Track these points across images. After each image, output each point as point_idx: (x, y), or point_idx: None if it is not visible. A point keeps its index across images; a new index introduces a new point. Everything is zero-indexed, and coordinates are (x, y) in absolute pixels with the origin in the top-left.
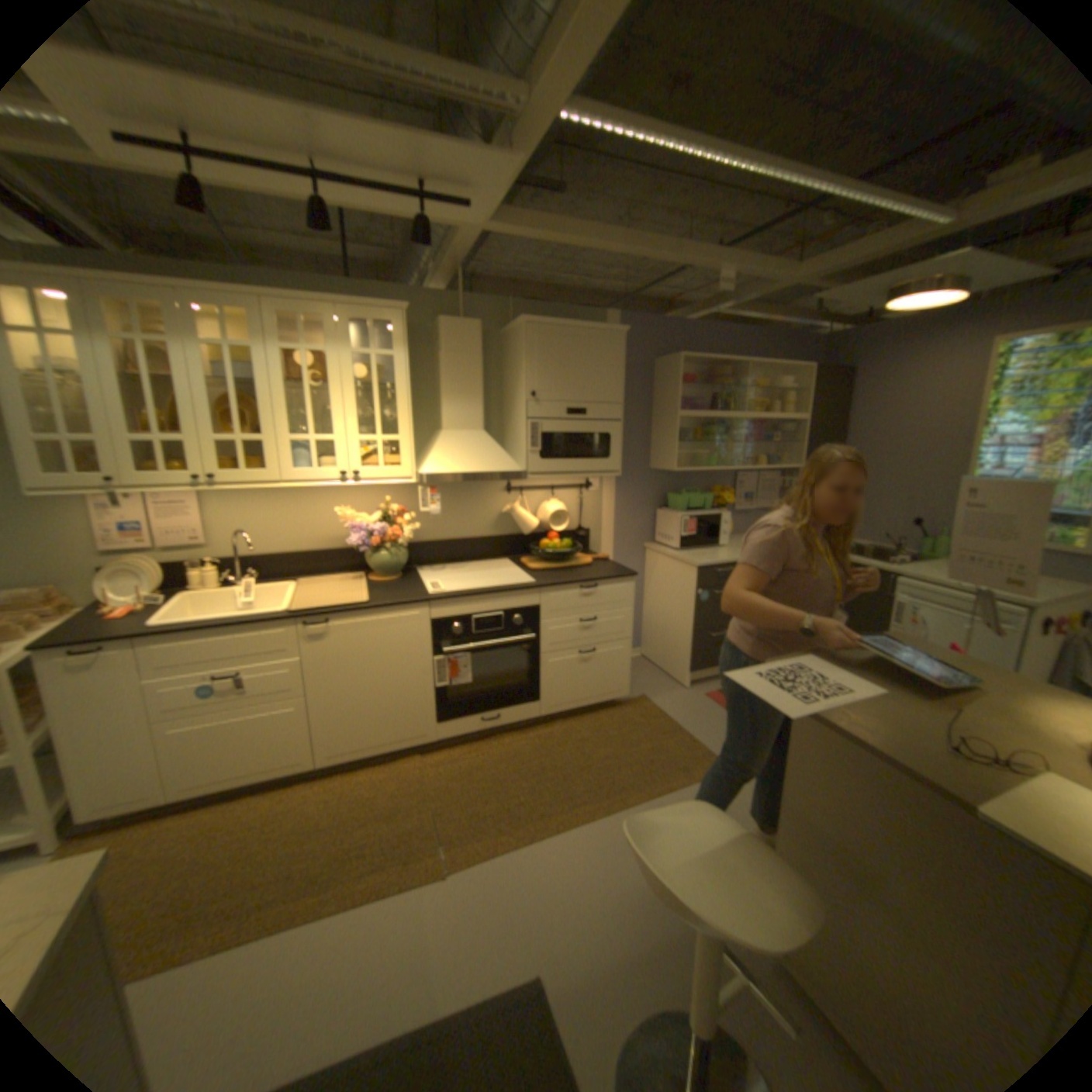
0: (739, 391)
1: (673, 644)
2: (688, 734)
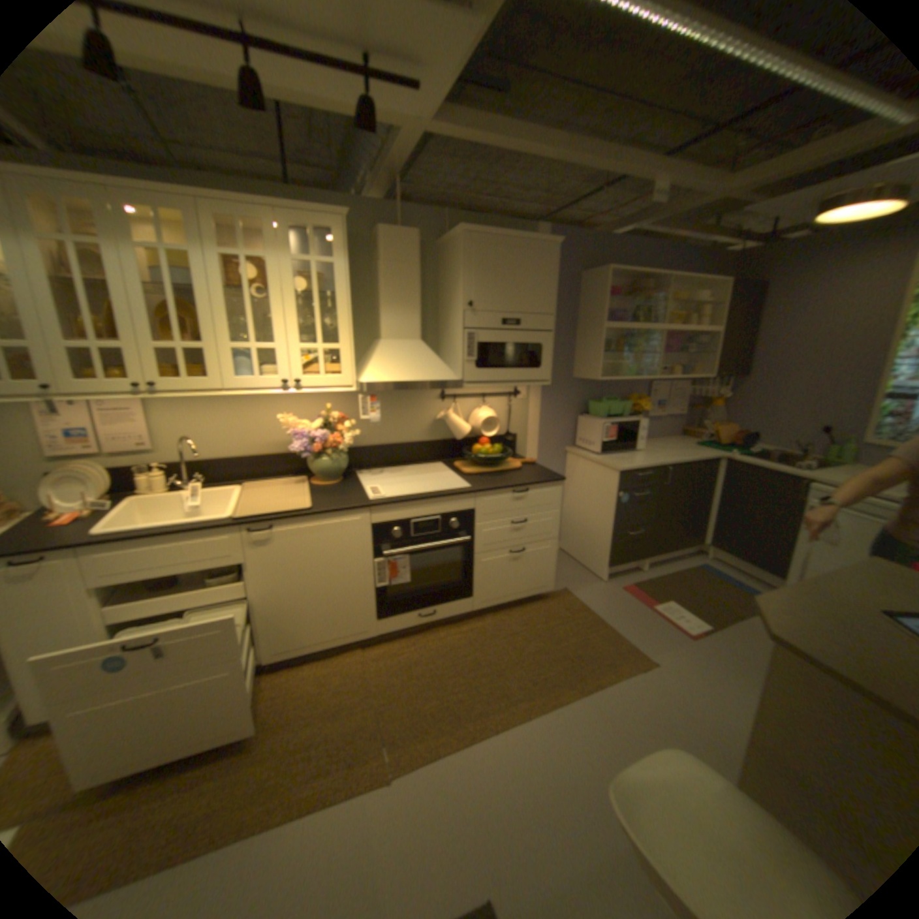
0: (659, 304)
1: (592, 540)
2: (611, 628)
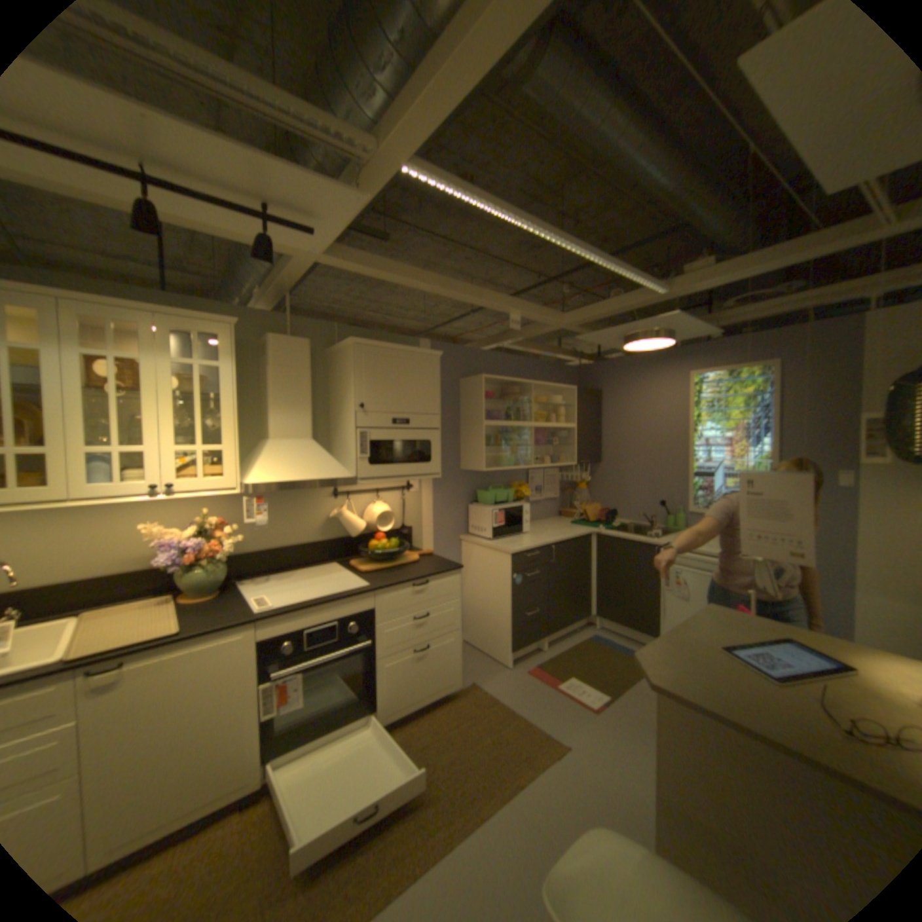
0: (525, 406)
1: (494, 626)
2: (522, 718)
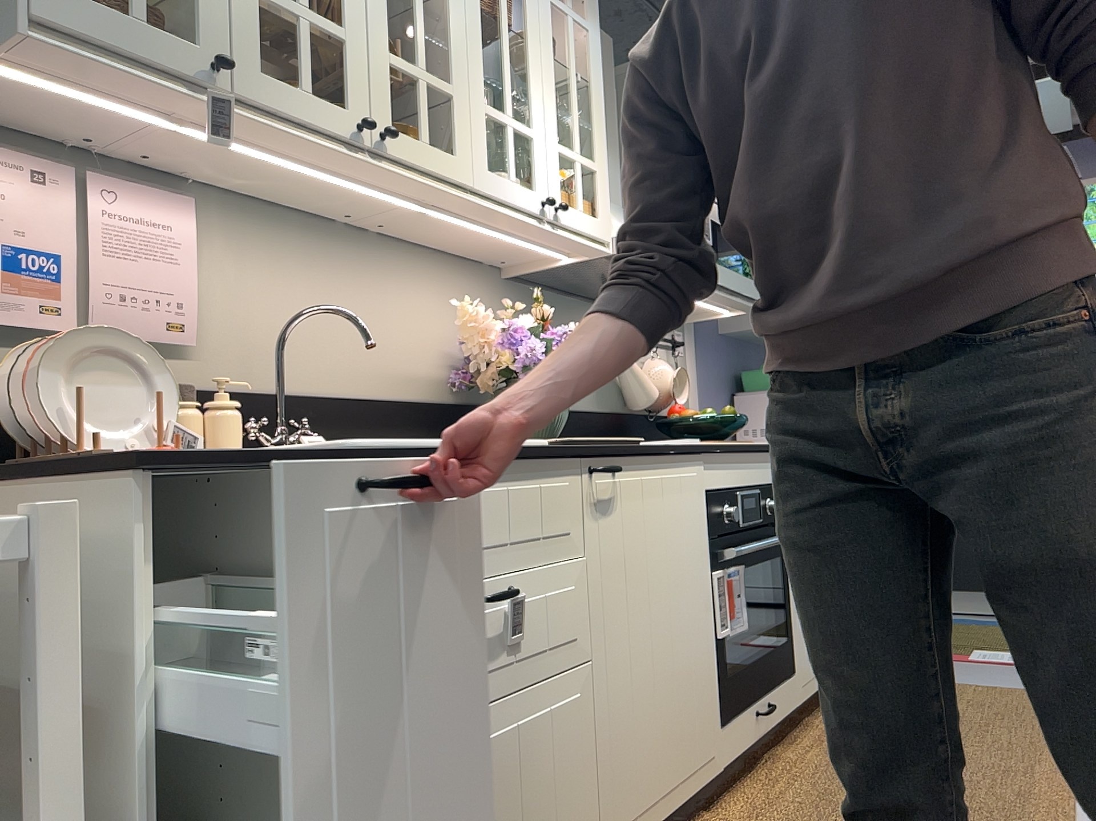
0: None
1: None
2: (968, 683)
